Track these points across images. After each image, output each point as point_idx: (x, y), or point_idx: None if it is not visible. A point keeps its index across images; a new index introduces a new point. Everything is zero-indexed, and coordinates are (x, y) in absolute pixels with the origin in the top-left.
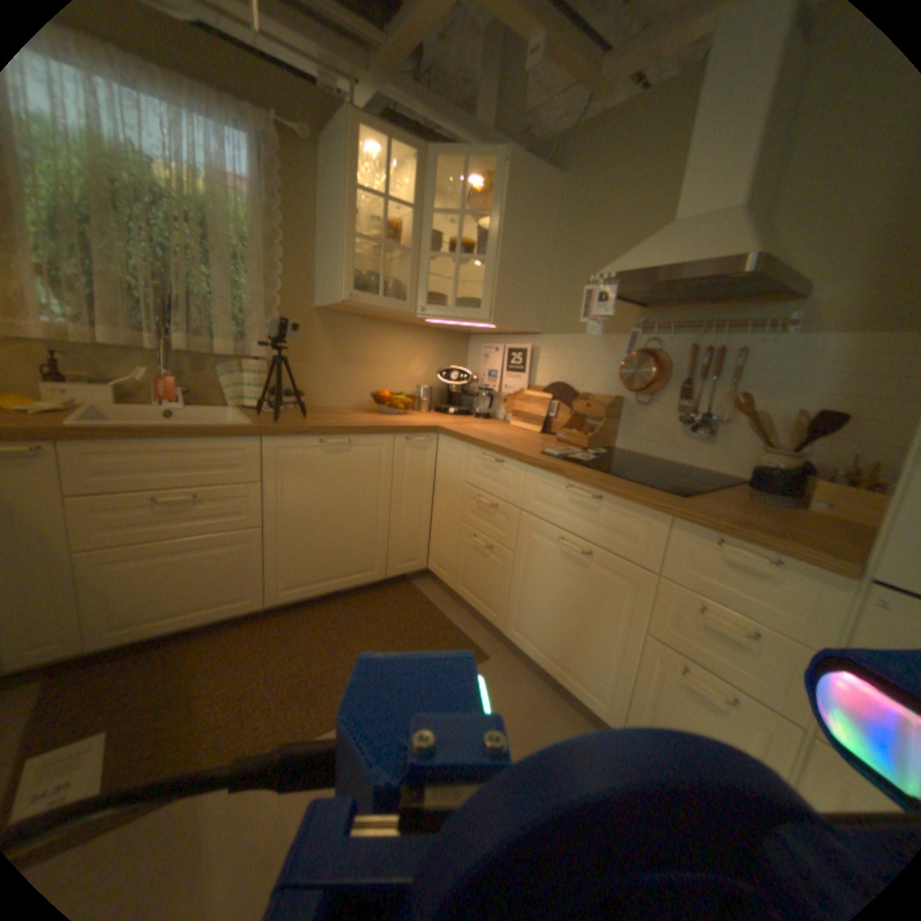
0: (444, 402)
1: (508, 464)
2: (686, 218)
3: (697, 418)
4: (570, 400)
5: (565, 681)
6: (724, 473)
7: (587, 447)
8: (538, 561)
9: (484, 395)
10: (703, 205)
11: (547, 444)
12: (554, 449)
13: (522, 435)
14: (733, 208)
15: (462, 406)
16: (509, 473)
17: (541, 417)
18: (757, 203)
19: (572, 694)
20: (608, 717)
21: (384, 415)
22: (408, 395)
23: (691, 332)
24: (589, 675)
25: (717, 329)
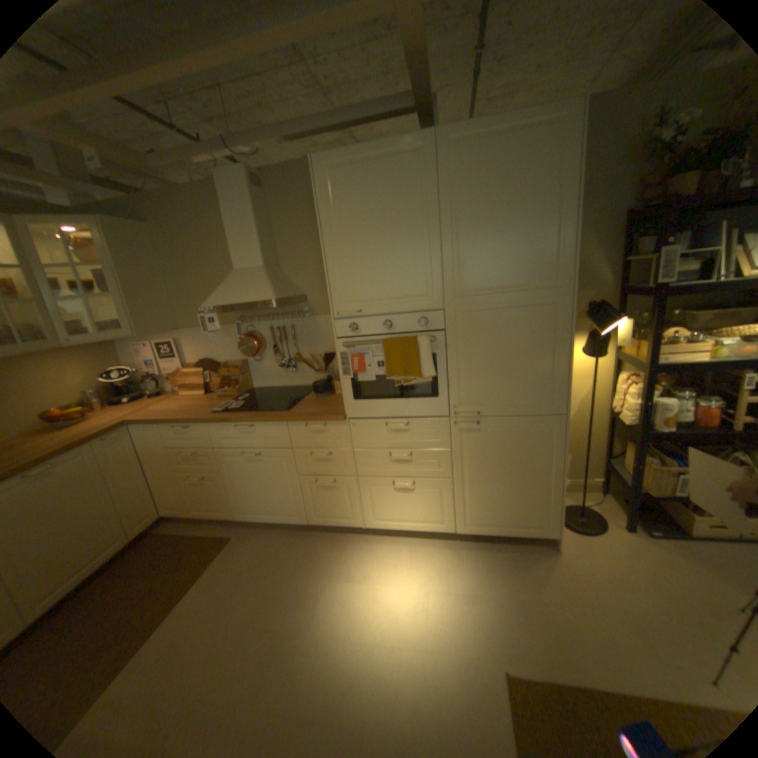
0: (112, 395)
1: (193, 427)
2: (238, 271)
3: (286, 362)
4: (216, 369)
5: (274, 520)
6: (307, 385)
7: (237, 396)
8: (235, 471)
9: (148, 379)
10: (244, 266)
11: (212, 403)
12: (218, 407)
13: (193, 402)
14: (258, 269)
15: (131, 393)
16: (196, 432)
17: (201, 385)
18: (268, 263)
19: (280, 524)
20: (299, 522)
21: (64, 430)
22: (75, 403)
23: (266, 321)
24: (283, 509)
25: (277, 318)
